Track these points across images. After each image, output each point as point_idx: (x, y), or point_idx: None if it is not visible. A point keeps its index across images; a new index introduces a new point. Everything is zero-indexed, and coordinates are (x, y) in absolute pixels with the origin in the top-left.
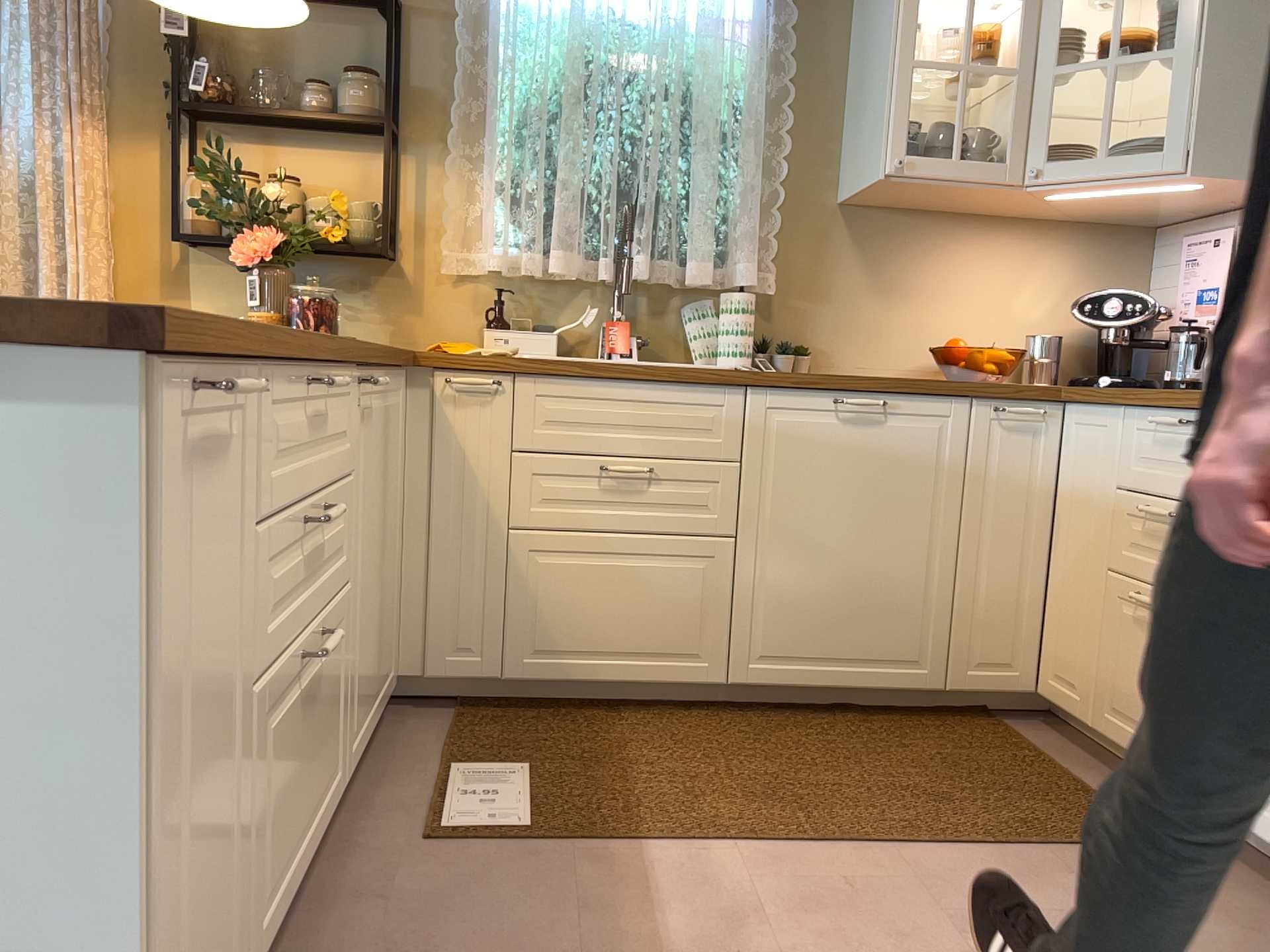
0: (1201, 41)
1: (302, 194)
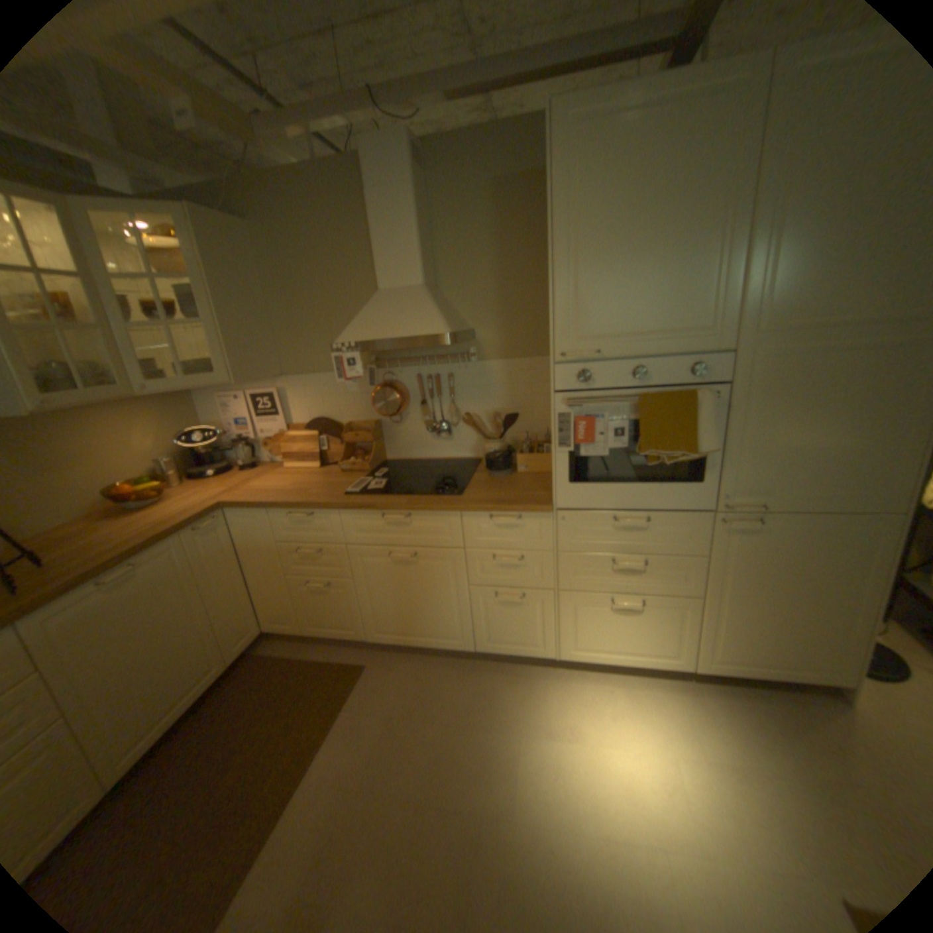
0: (210, 314)
1: None
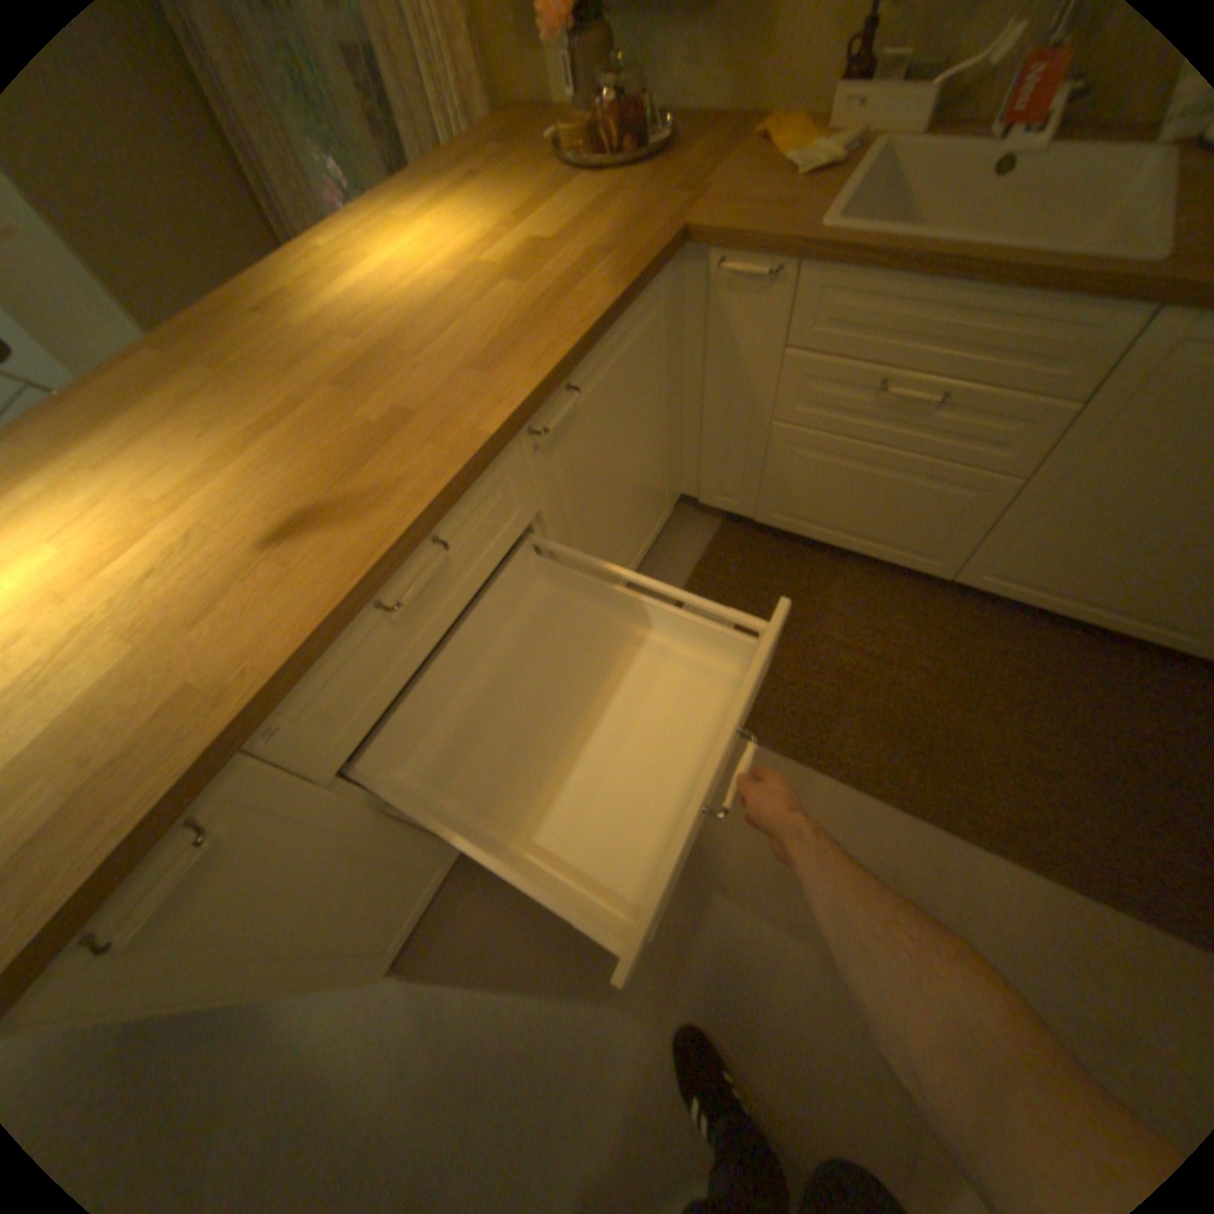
0: None
1: None
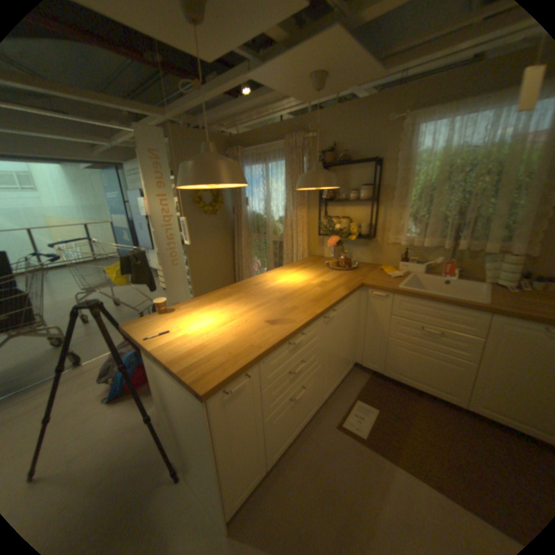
0: None
1: (350, 219)
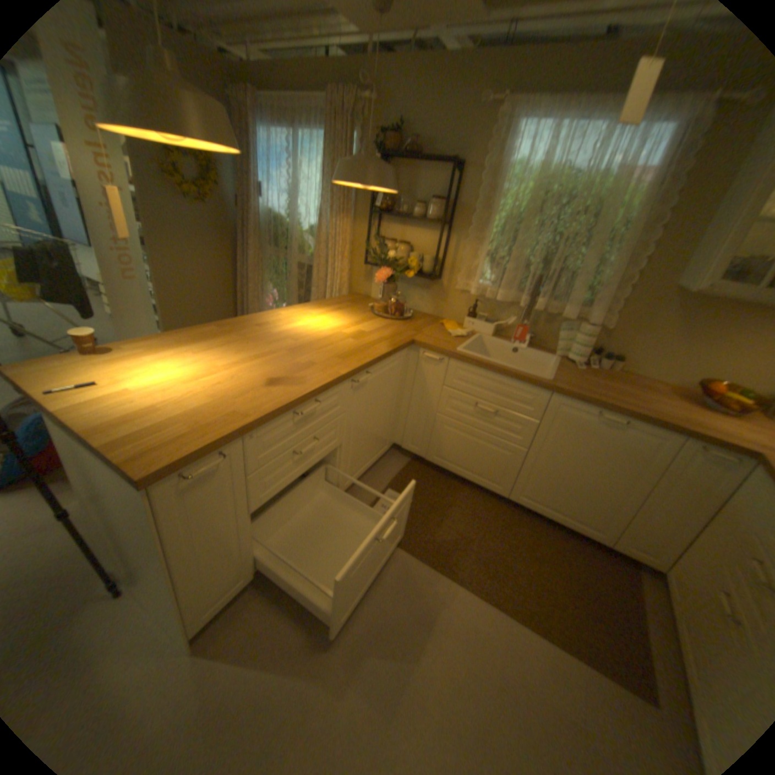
0: None
1: (410, 247)
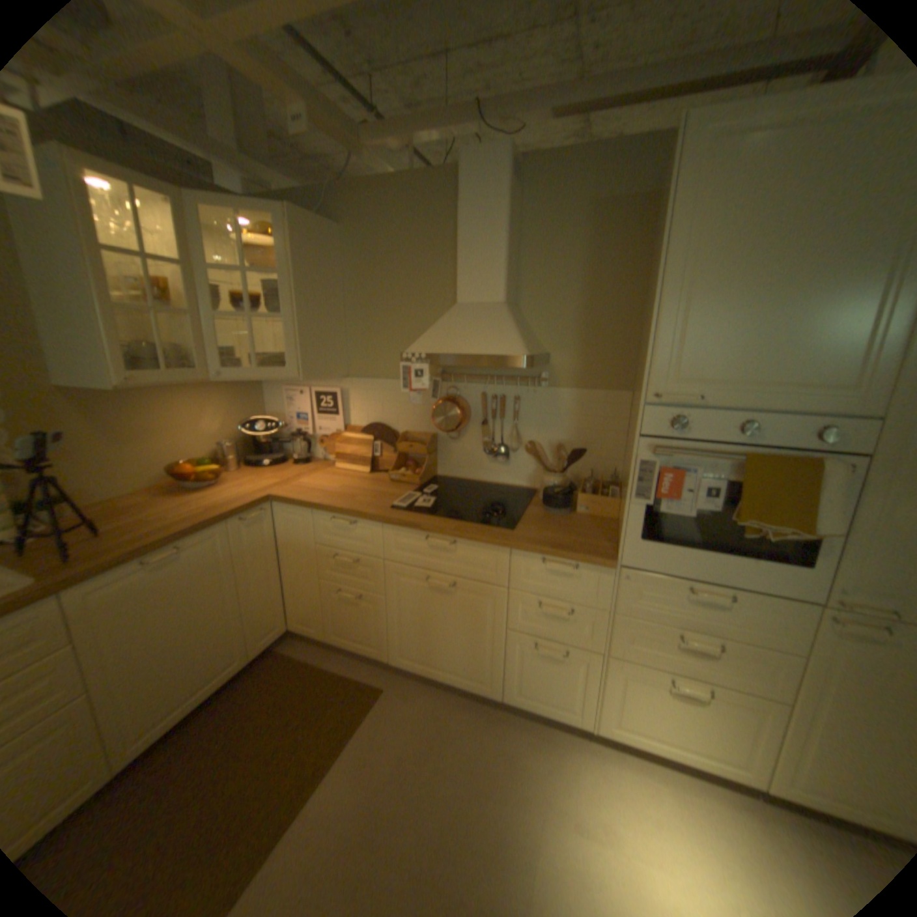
0: (290, 311)
1: None
